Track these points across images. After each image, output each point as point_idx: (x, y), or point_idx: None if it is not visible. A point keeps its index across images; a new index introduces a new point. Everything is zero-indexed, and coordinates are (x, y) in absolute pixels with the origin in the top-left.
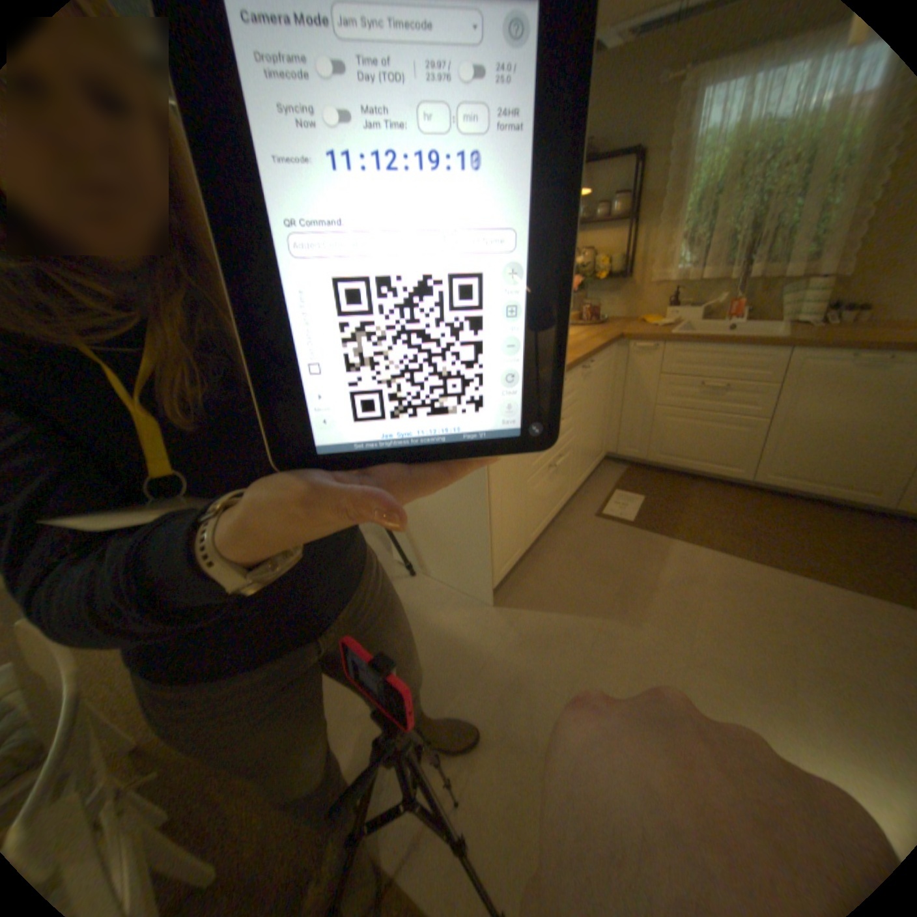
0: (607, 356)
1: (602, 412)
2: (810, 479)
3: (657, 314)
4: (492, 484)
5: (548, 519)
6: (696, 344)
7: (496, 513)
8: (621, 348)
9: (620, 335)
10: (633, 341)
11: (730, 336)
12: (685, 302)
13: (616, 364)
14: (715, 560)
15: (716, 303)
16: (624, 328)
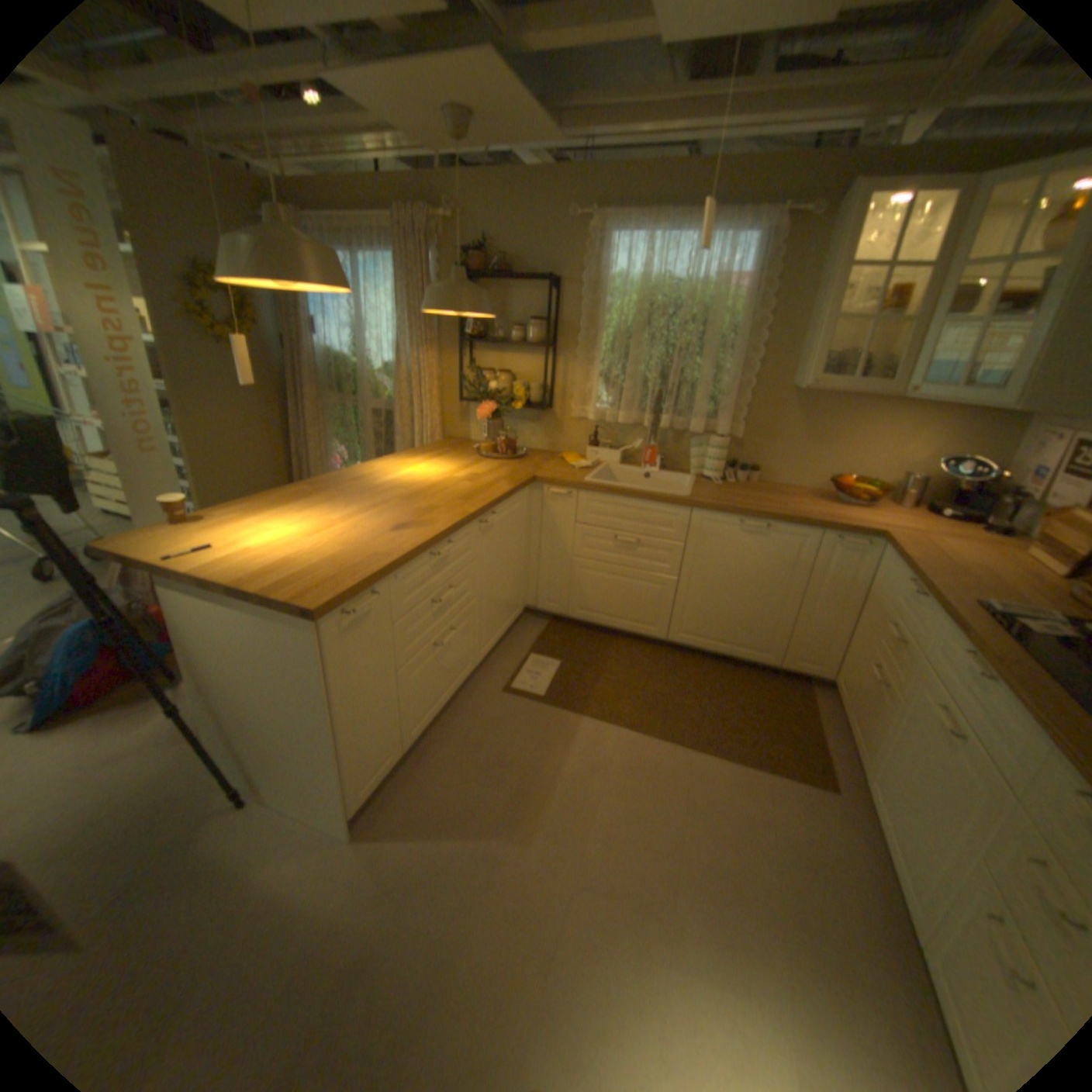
0: (515, 506)
1: (513, 566)
2: (713, 639)
3: (575, 456)
4: (334, 695)
5: (438, 707)
6: (605, 498)
7: (345, 728)
8: (534, 493)
9: (530, 481)
10: (545, 487)
11: (636, 493)
12: (603, 445)
13: (529, 511)
14: (619, 742)
15: (632, 450)
16: (537, 472)
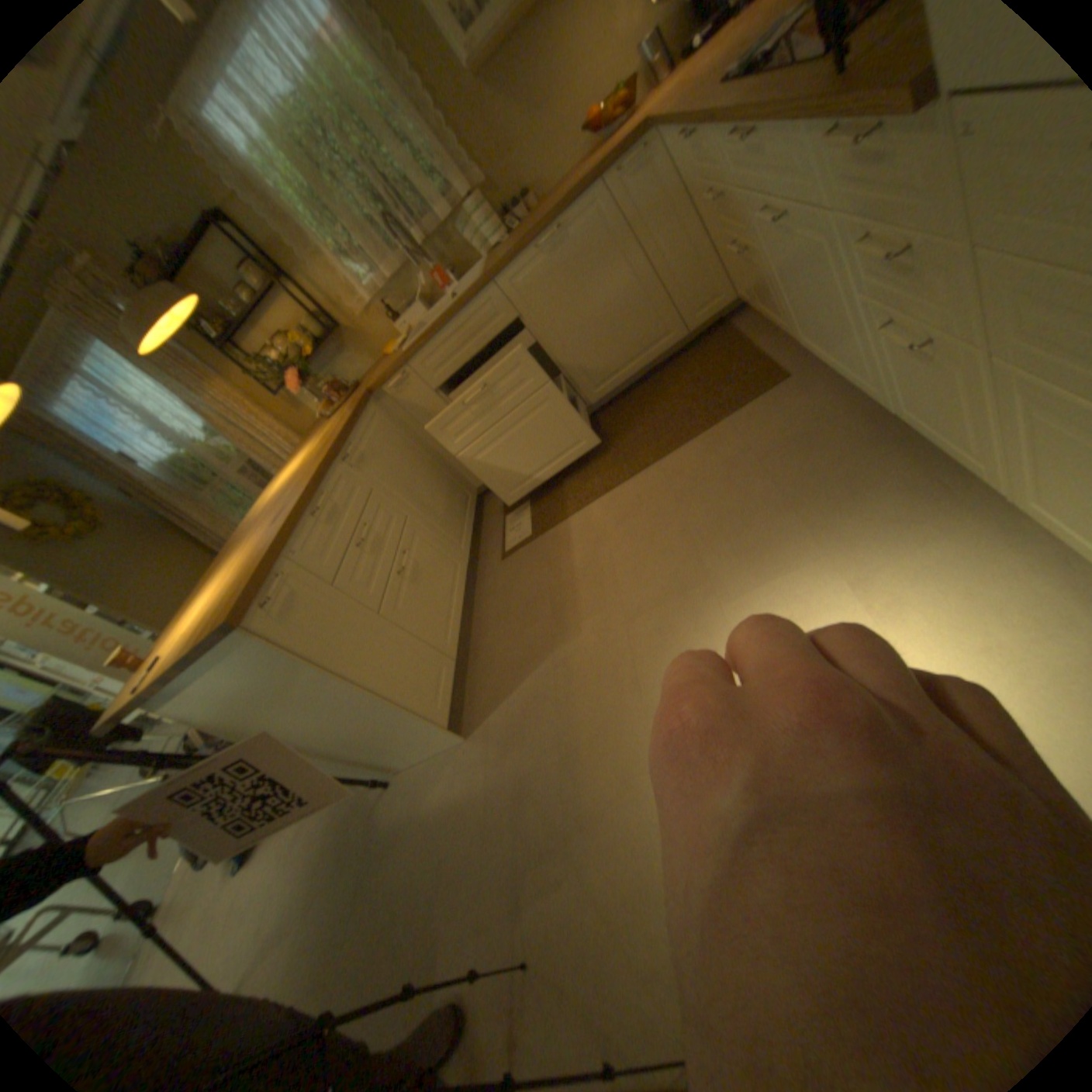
0: (374, 422)
1: (427, 468)
2: (622, 365)
3: (393, 340)
4: (326, 660)
5: (458, 609)
6: (431, 344)
7: (367, 674)
8: (386, 400)
9: (368, 393)
10: (386, 386)
11: (445, 314)
12: (405, 308)
13: (397, 417)
14: (605, 506)
15: (428, 287)
16: (370, 381)
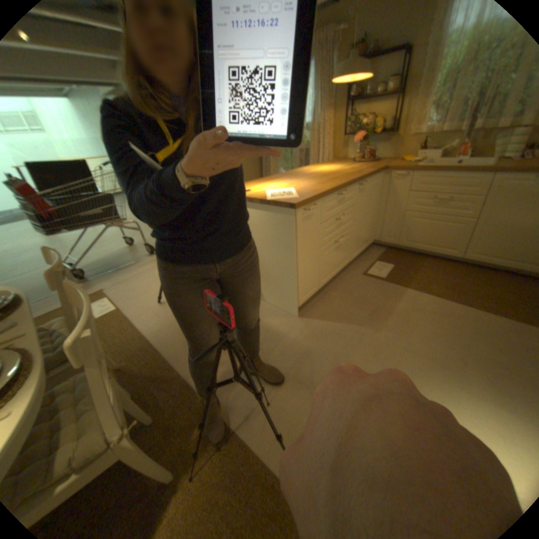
0: (376, 179)
1: (371, 213)
2: (499, 256)
3: (411, 154)
4: (298, 245)
5: (333, 273)
6: (432, 171)
7: (300, 263)
8: (386, 174)
9: (385, 166)
10: (393, 170)
11: (454, 165)
12: (430, 146)
13: (382, 185)
14: (430, 299)
15: (451, 146)
16: (389, 162)
